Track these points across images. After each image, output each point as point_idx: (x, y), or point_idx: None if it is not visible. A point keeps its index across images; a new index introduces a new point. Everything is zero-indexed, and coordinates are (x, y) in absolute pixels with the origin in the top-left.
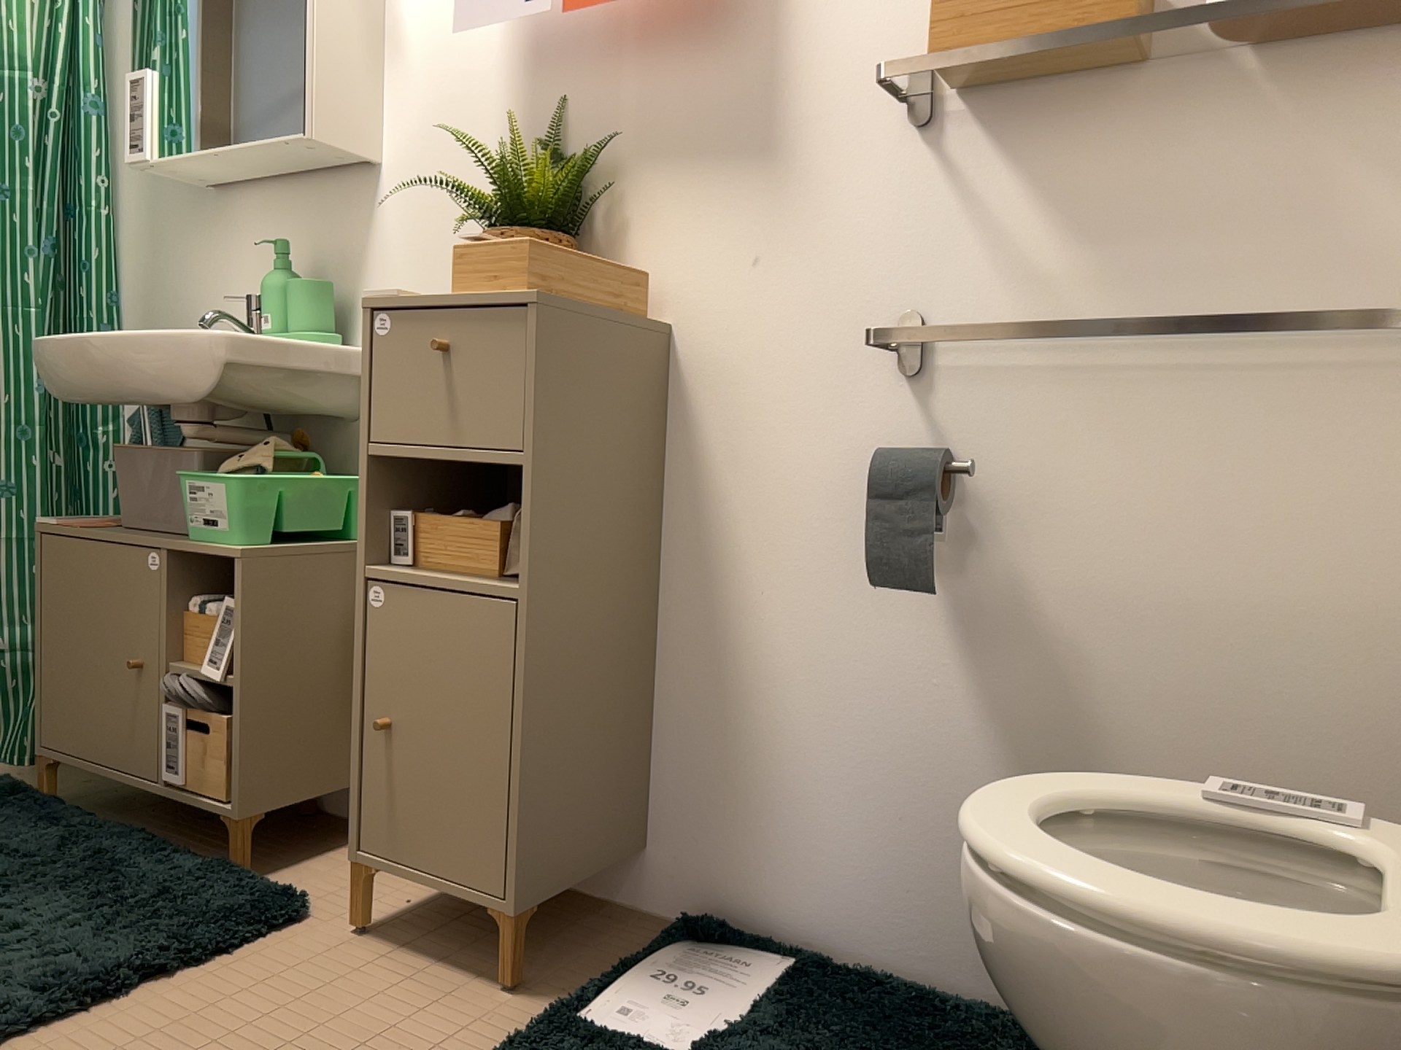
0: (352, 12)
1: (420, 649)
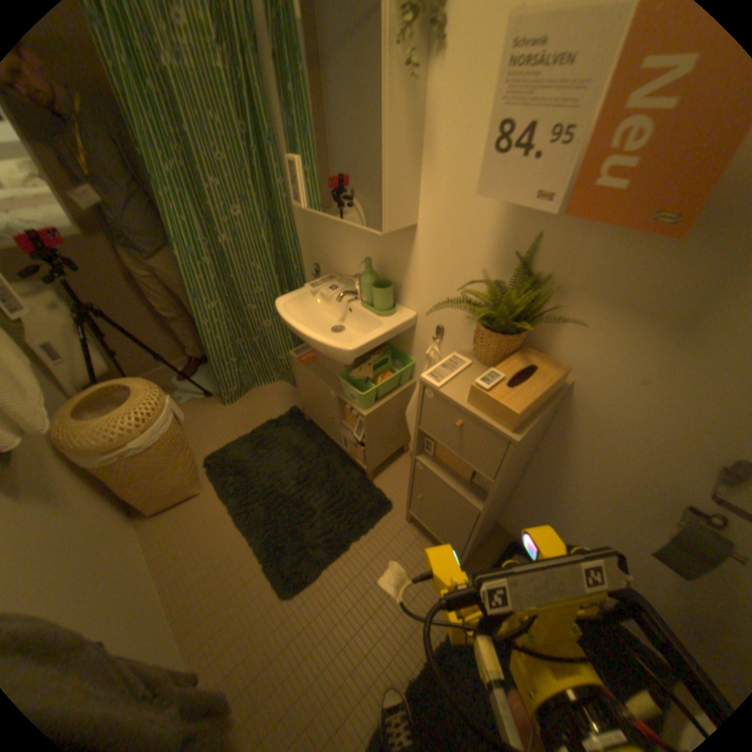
0: (401, 135)
1: (434, 490)
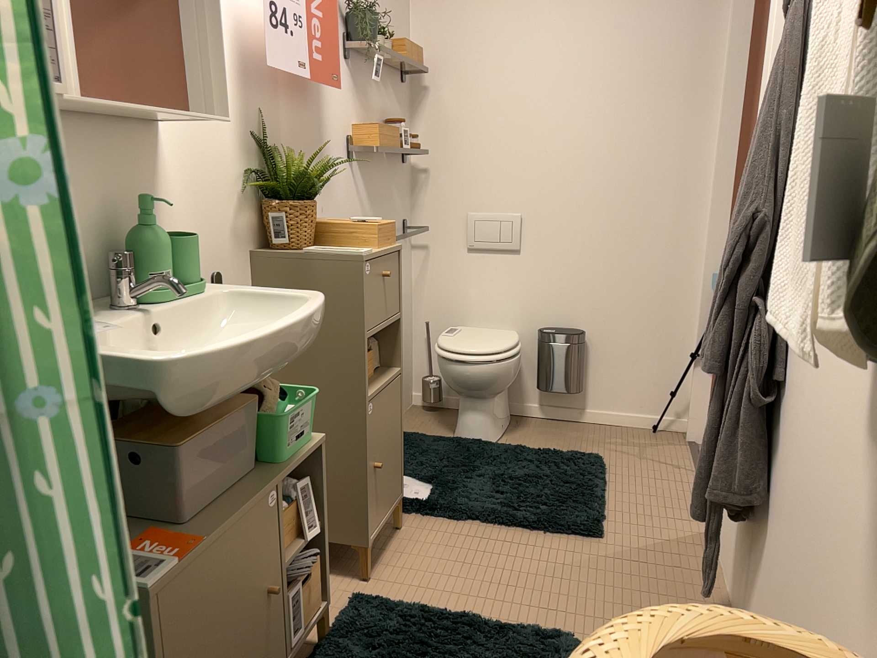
0: None
1: (381, 422)
